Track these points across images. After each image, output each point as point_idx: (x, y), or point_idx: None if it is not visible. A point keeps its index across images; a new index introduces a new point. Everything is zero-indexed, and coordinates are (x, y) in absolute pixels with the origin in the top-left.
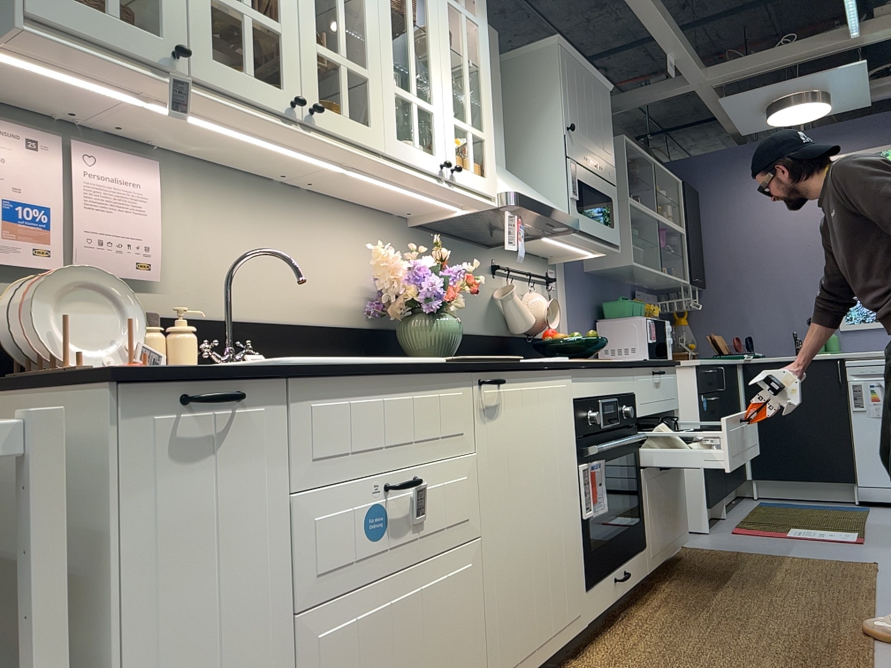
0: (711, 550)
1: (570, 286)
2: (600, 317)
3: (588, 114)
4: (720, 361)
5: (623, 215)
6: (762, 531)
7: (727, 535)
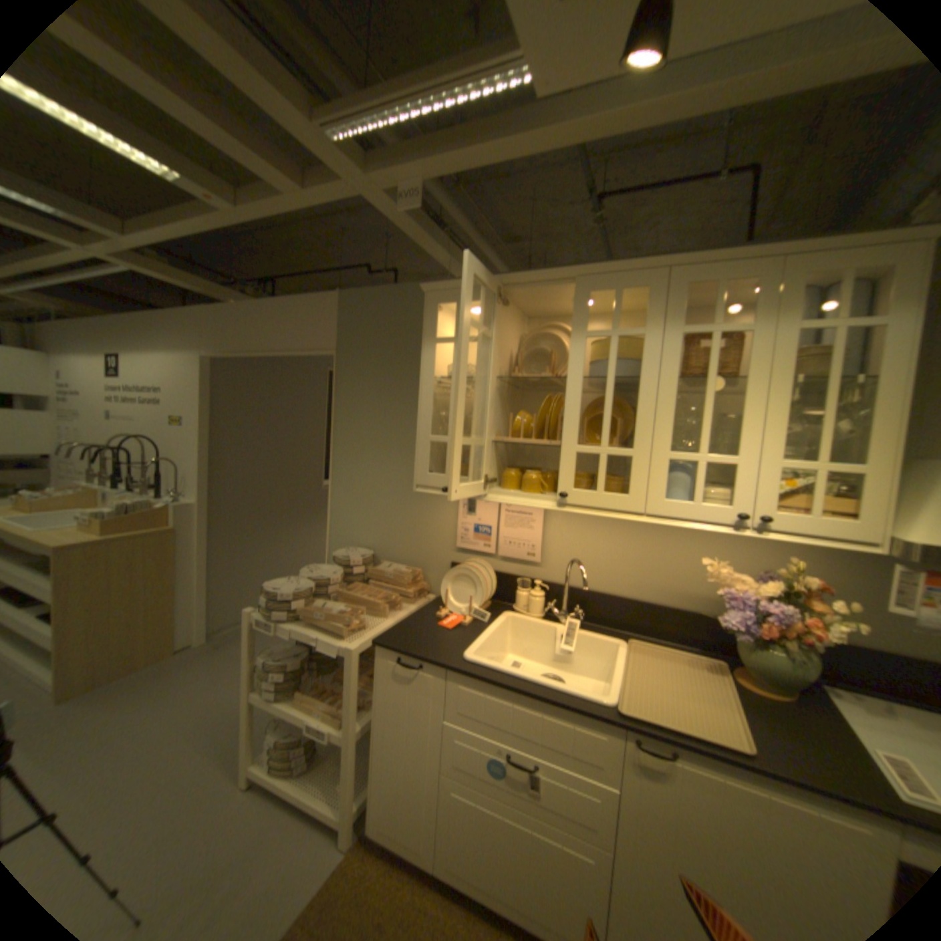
0: None
1: None
2: None
3: None
4: None
5: None
6: None
7: None
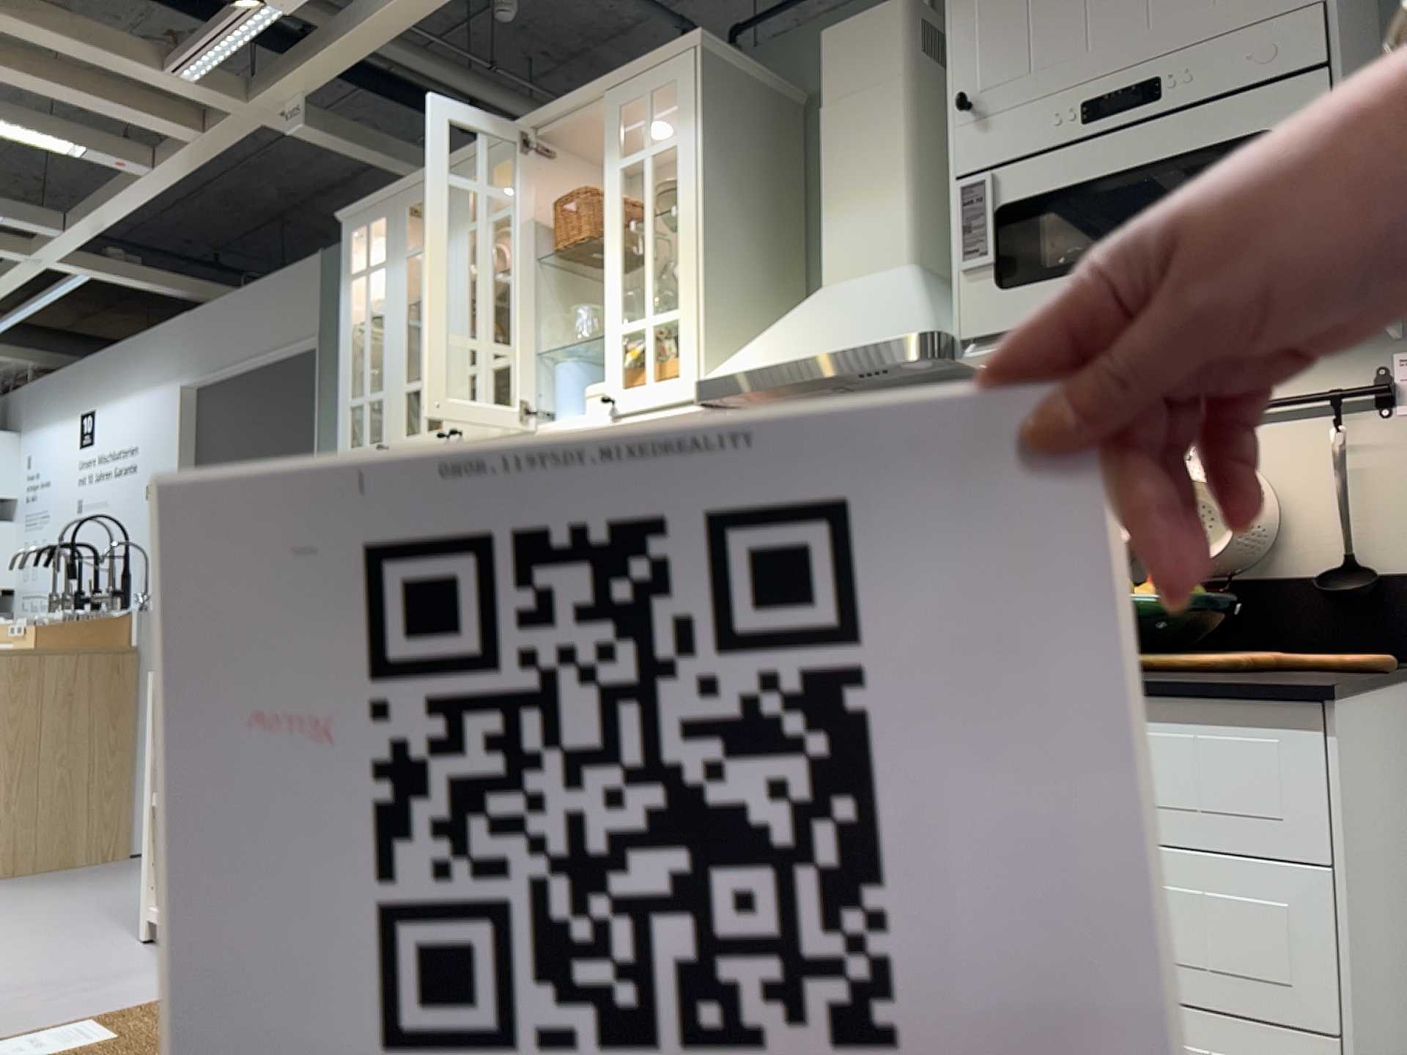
0: None
1: None
2: None
3: None
4: None
5: None
6: None
7: None
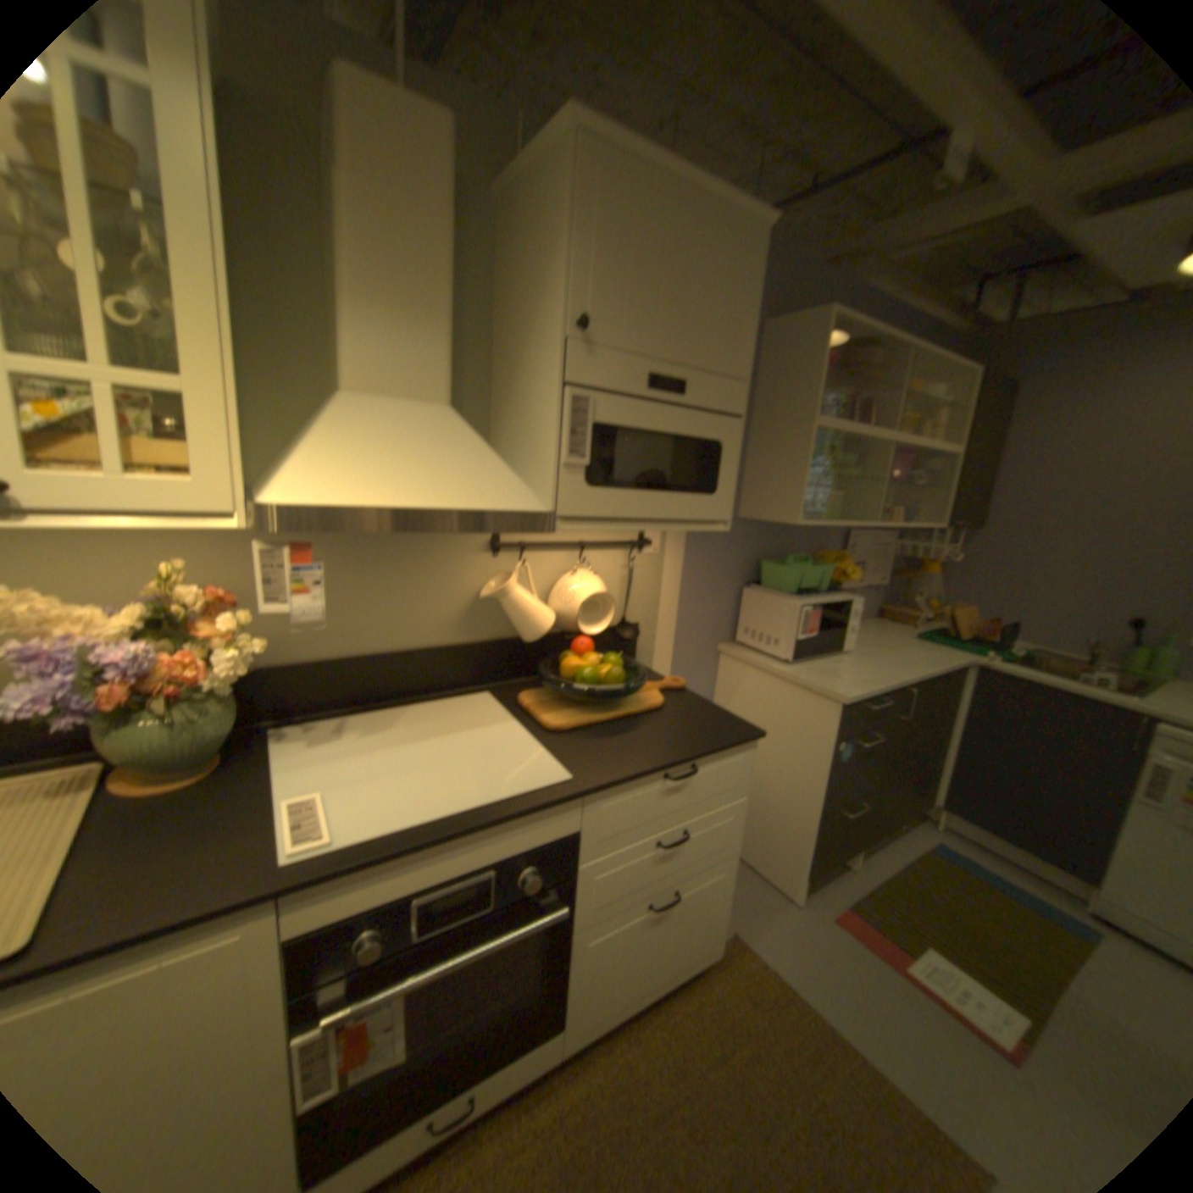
0: (759, 970)
1: (692, 542)
2: (755, 575)
3: (670, 280)
4: (916, 680)
5: (802, 443)
6: (879, 940)
7: (821, 928)
